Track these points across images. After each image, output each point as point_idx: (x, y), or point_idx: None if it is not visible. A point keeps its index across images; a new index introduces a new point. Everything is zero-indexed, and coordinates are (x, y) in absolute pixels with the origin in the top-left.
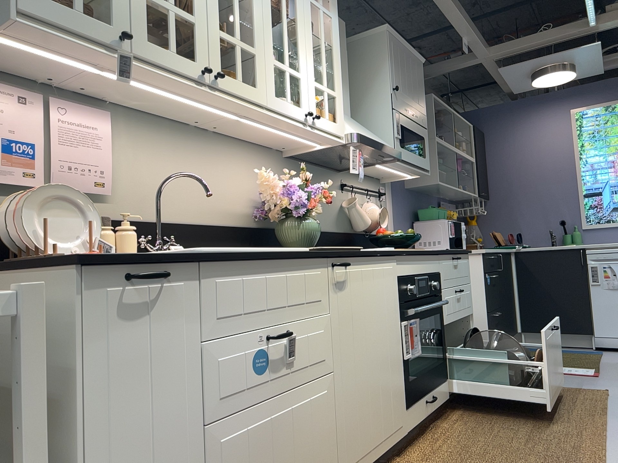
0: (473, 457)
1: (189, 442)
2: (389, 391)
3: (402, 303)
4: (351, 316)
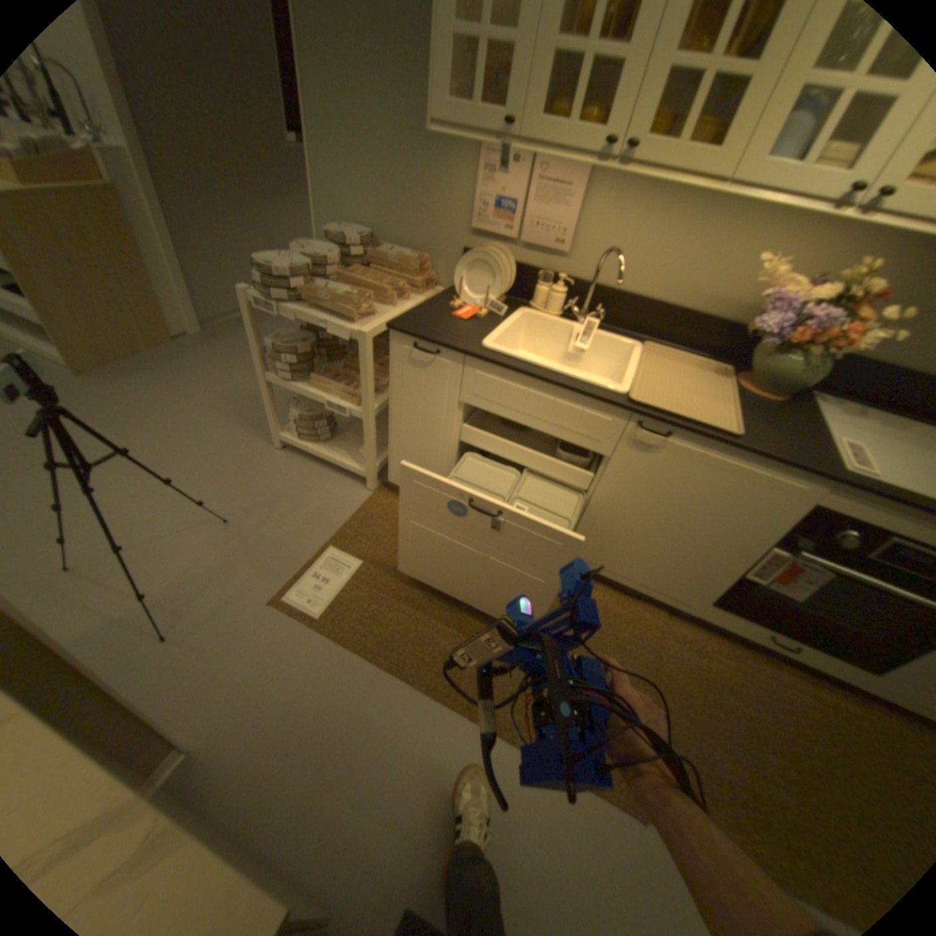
0: (708, 695)
1: (444, 444)
2: (683, 571)
3: (803, 536)
4: (648, 479)
